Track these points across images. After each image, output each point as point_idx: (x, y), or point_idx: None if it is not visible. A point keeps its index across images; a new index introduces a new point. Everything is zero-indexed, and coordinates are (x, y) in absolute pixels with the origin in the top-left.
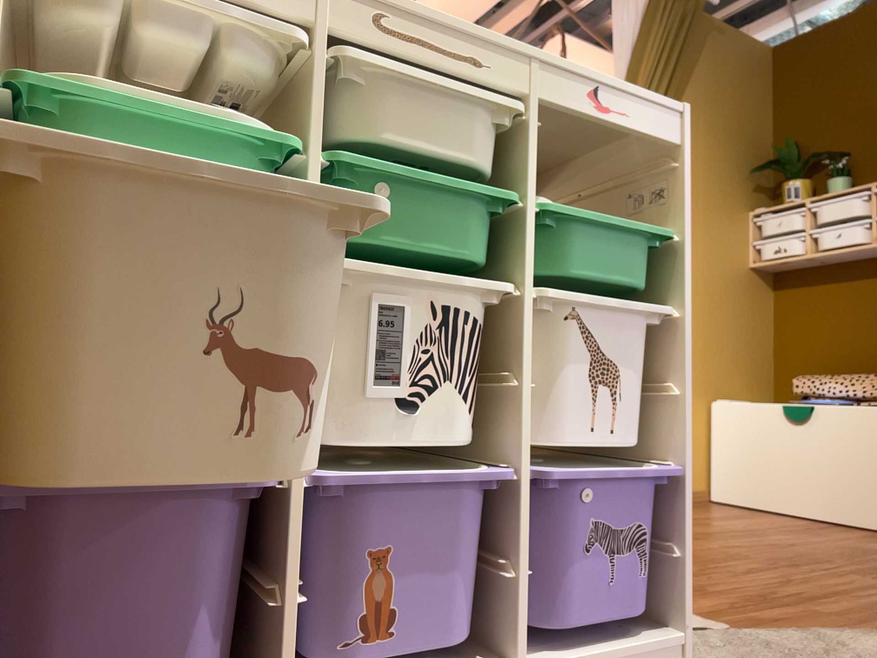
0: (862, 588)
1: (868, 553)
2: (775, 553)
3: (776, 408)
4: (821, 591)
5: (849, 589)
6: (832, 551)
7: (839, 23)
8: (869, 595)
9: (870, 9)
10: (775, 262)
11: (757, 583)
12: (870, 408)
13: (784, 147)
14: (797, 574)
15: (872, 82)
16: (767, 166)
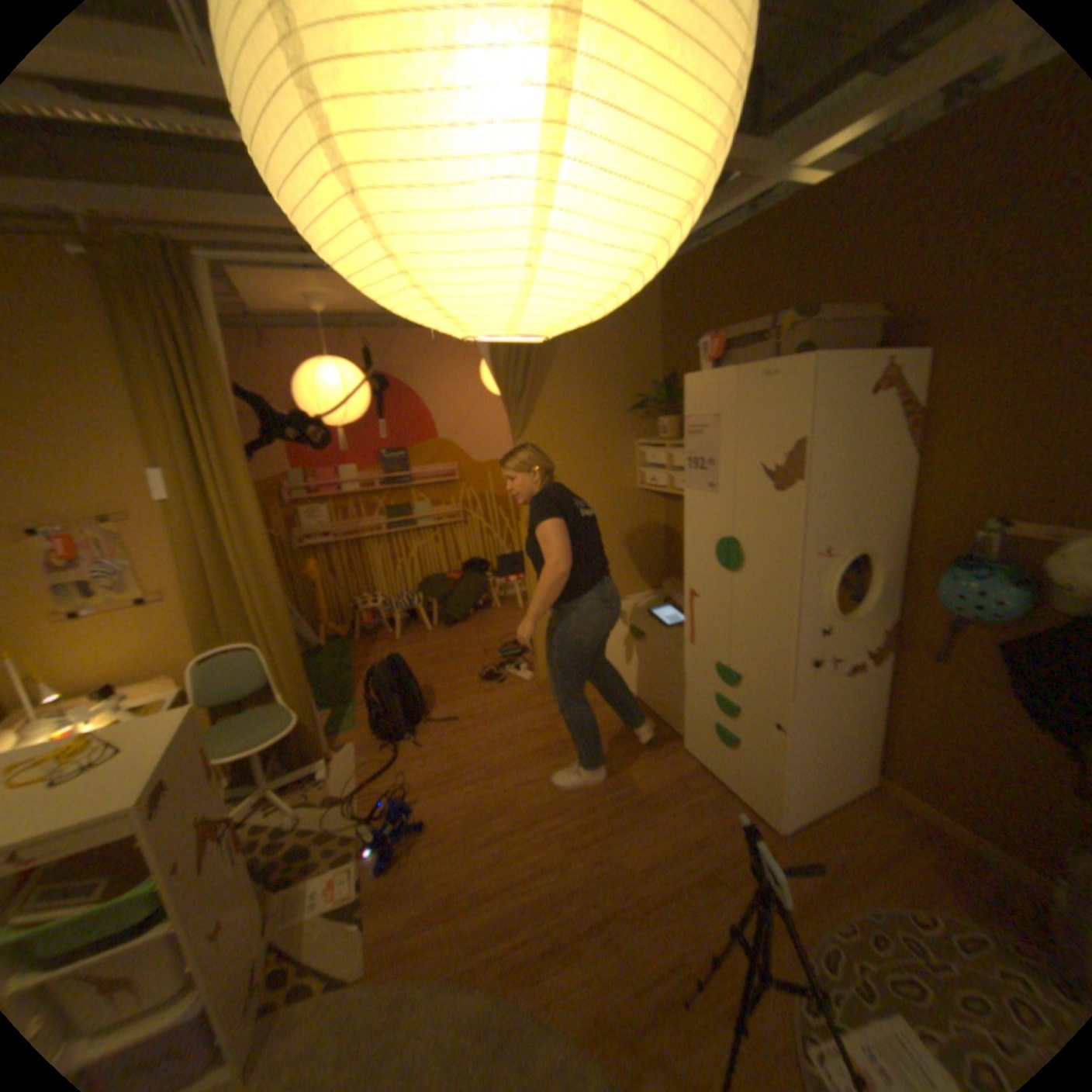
0: (536, 885)
1: (616, 796)
2: (539, 808)
3: (628, 631)
4: (496, 897)
5: (523, 889)
6: (592, 794)
7: (709, 245)
8: (526, 902)
9: (731, 234)
10: (654, 490)
11: (467, 881)
12: (673, 653)
13: (673, 371)
14: (515, 855)
15: (729, 320)
16: (649, 400)
